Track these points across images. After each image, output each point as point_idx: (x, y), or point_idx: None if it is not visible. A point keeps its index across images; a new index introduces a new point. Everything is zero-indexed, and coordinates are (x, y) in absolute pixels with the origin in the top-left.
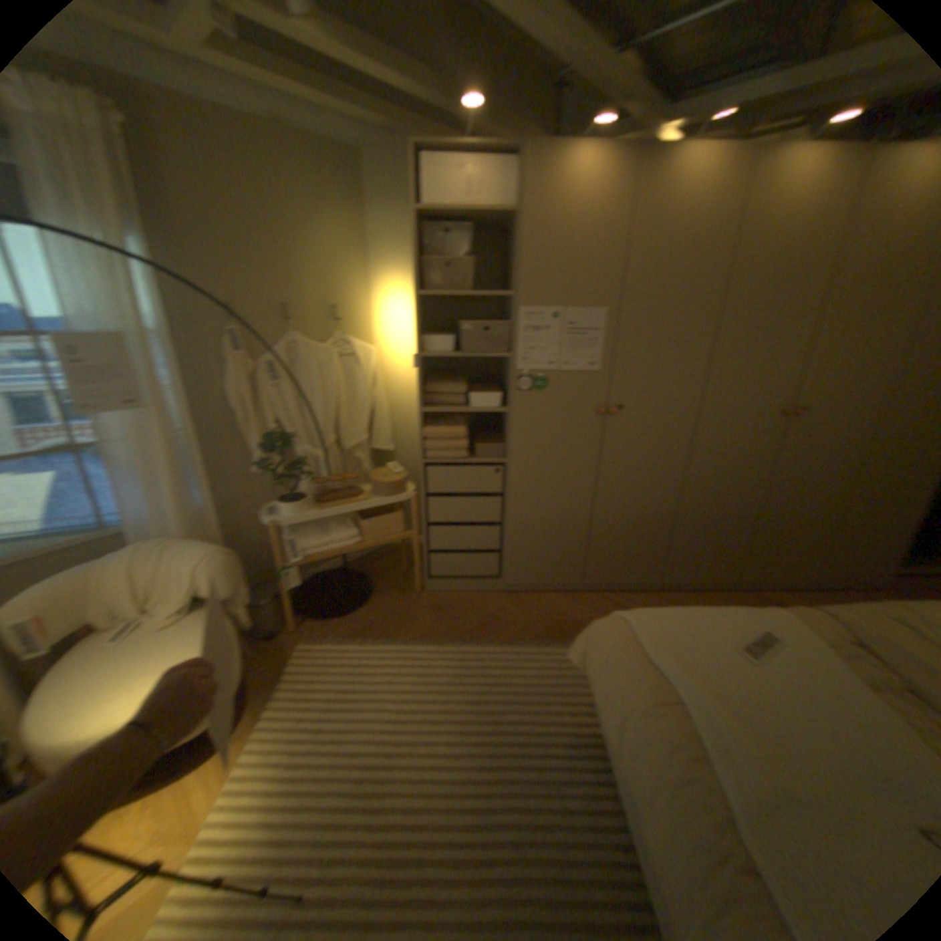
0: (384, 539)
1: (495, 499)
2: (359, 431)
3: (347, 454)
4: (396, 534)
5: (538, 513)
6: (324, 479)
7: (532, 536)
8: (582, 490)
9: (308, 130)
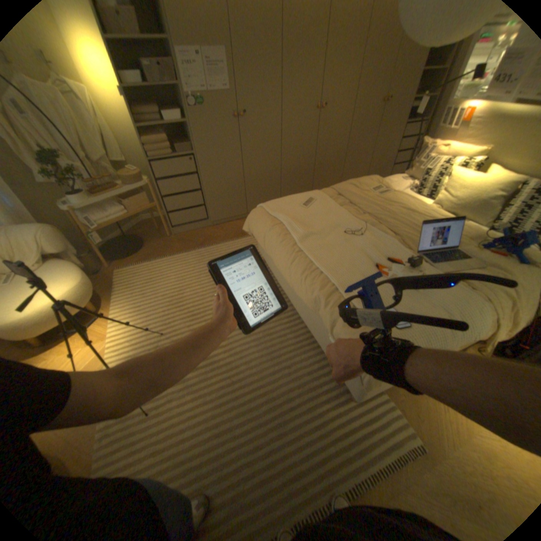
0: (138, 210)
1: (192, 176)
2: (95, 149)
3: (93, 166)
4: (144, 207)
5: (216, 180)
6: (87, 180)
7: (217, 193)
8: (235, 164)
9: None
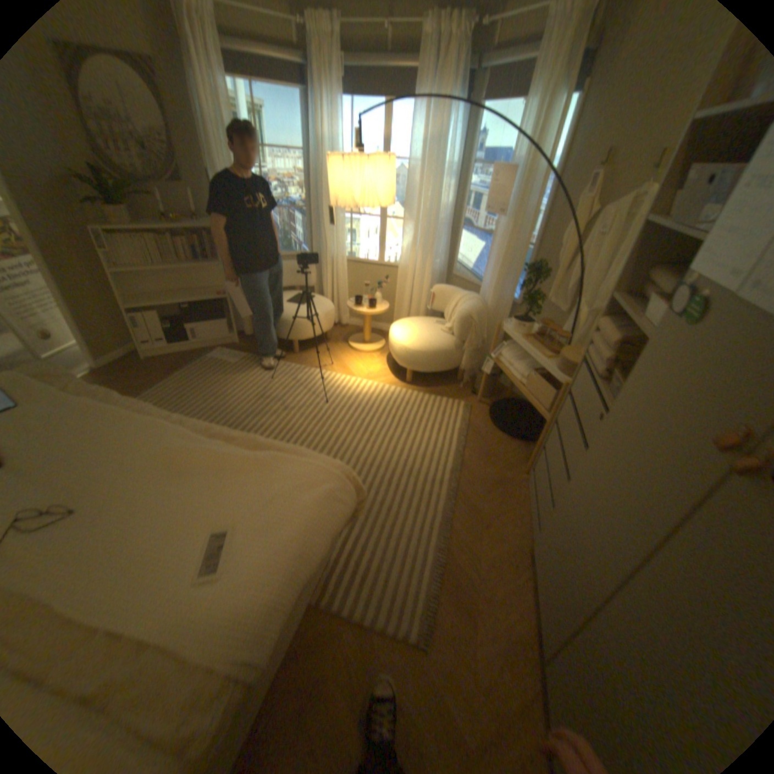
0: (532, 398)
1: (582, 448)
2: None
3: None
4: (541, 404)
5: (580, 510)
6: (550, 323)
7: (564, 528)
8: (618, 551)
9: None
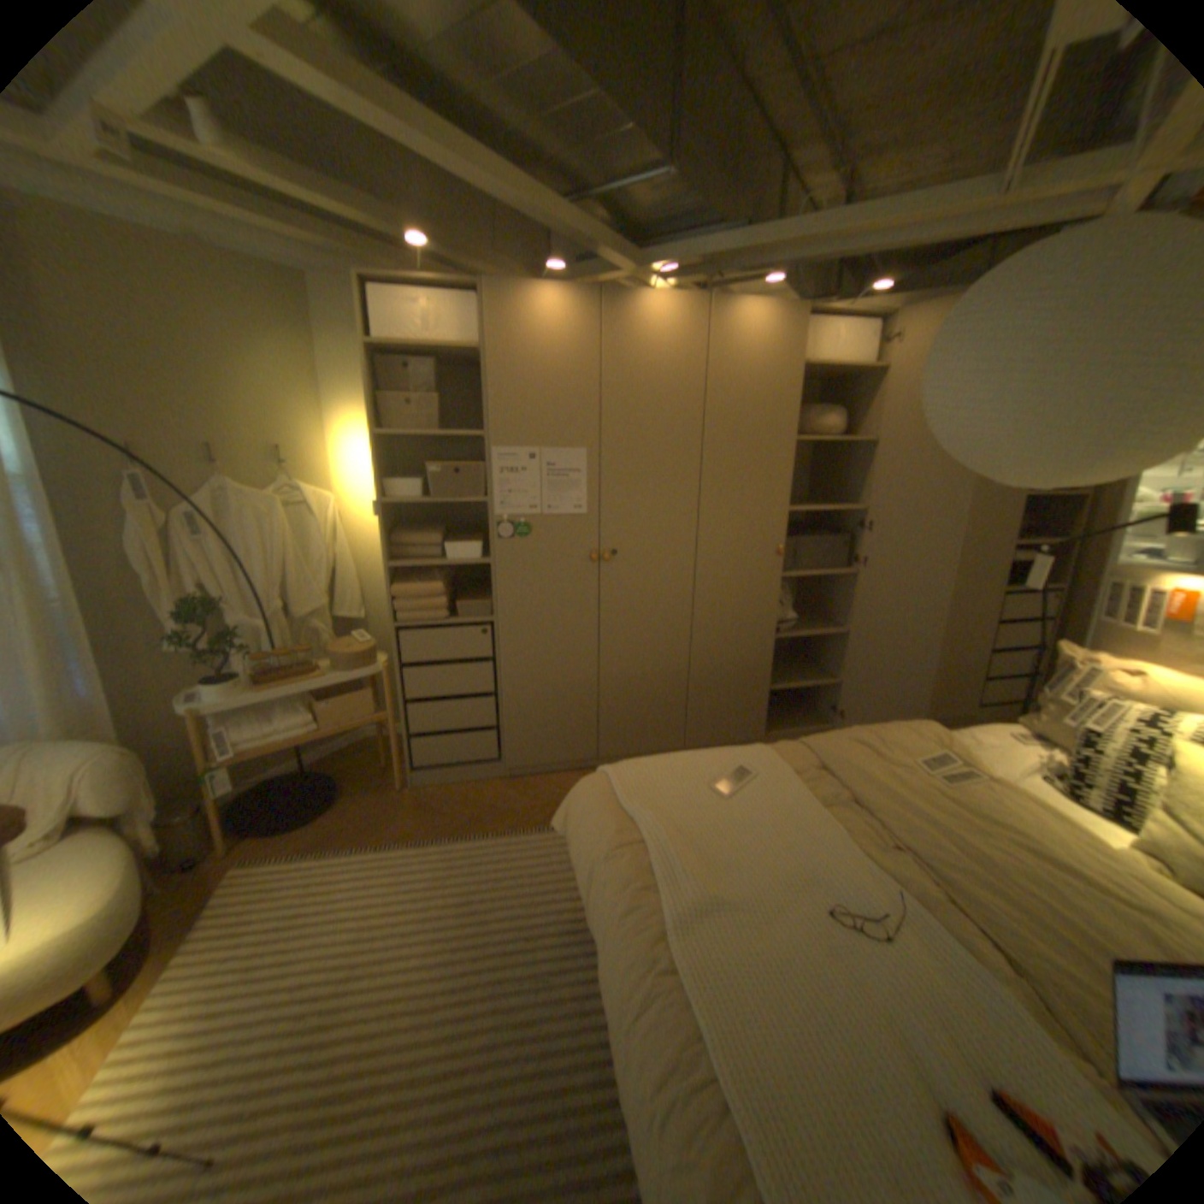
0: (346, 726)
1: (483, 666)
2: (311, 596)
3: (296, 626)
4: (361, 720)
5: (535, 679)
6: (260, 657)
7: (531, 706)
8: (582, 648)
9: (232, 251)
